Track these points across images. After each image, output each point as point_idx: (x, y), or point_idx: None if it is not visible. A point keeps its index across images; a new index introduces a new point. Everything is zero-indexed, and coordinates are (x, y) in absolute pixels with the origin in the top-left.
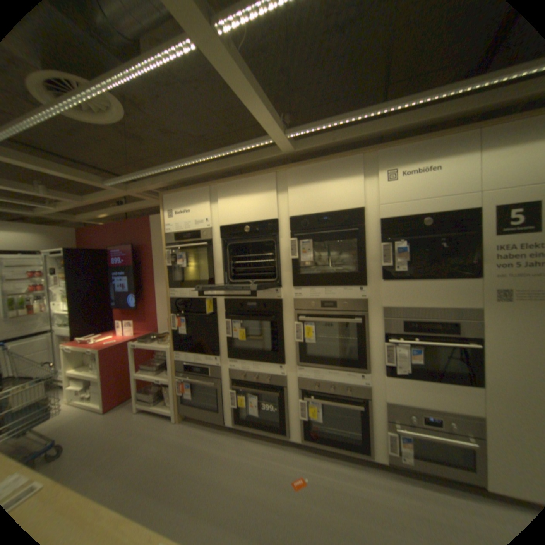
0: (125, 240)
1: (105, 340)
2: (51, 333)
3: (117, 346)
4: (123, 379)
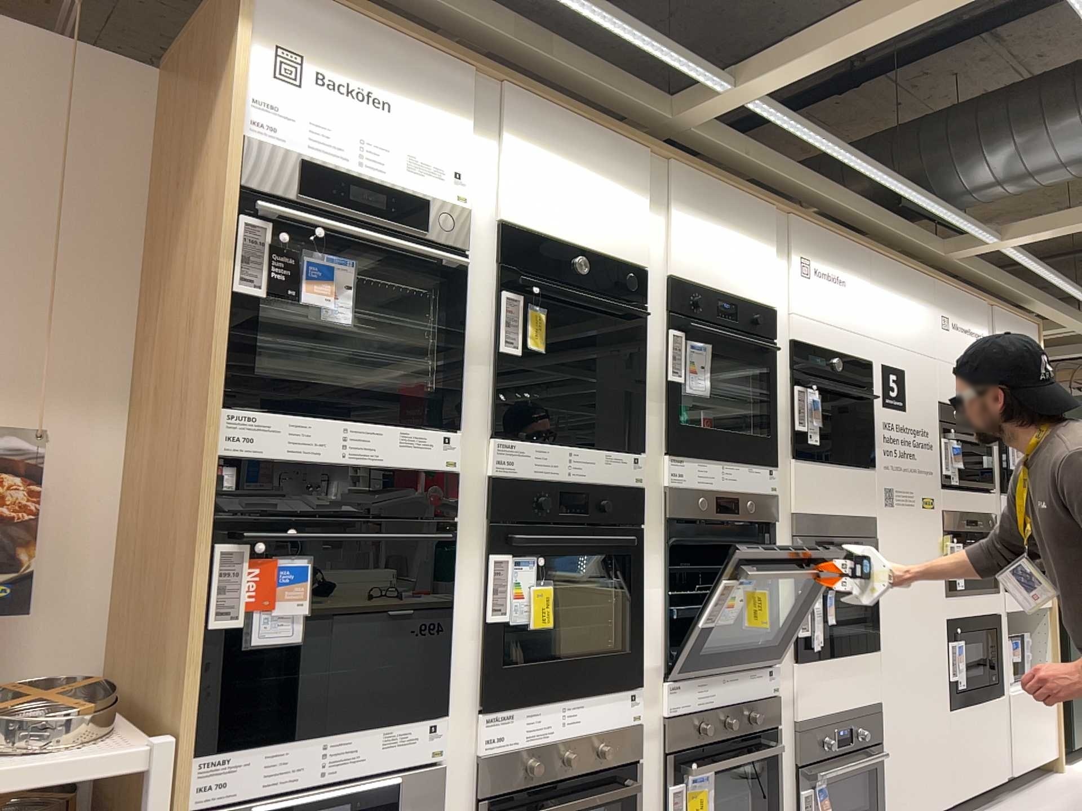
0: None
1: None
2: None
3: None
4: None
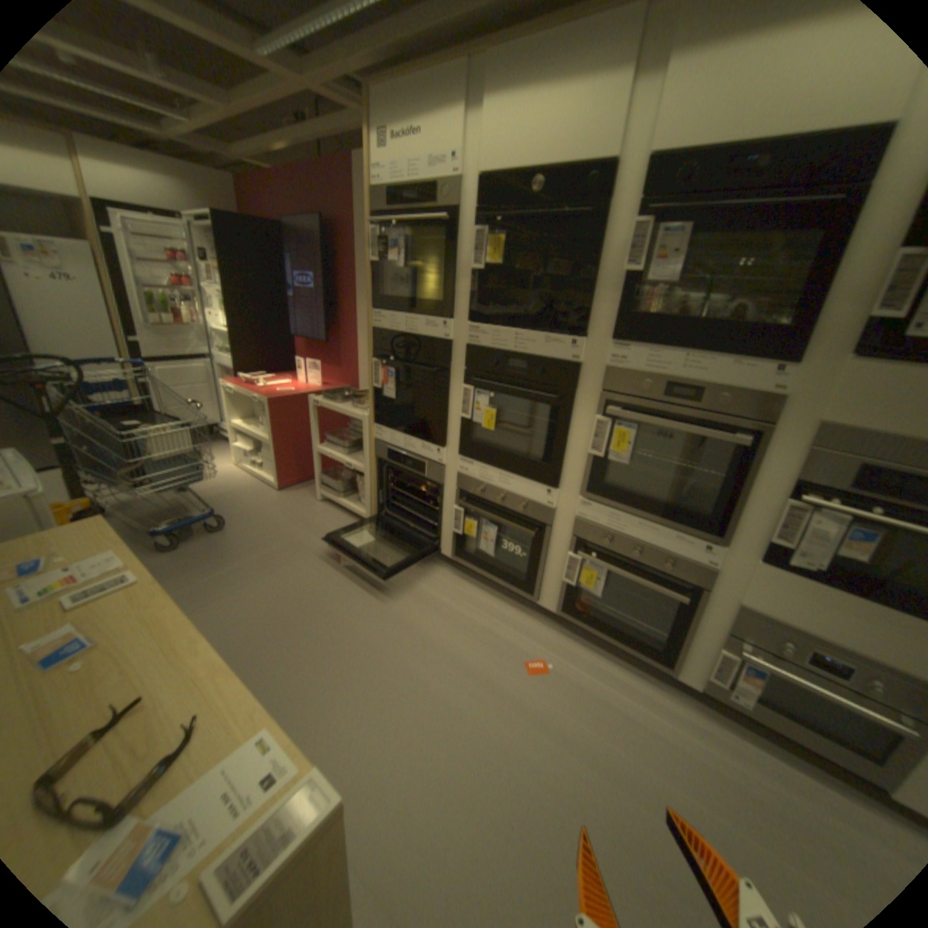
0: (311, 206)
1: (281, 387)
2: (212, 362)
3: (297, 399)
4: (307, 450)
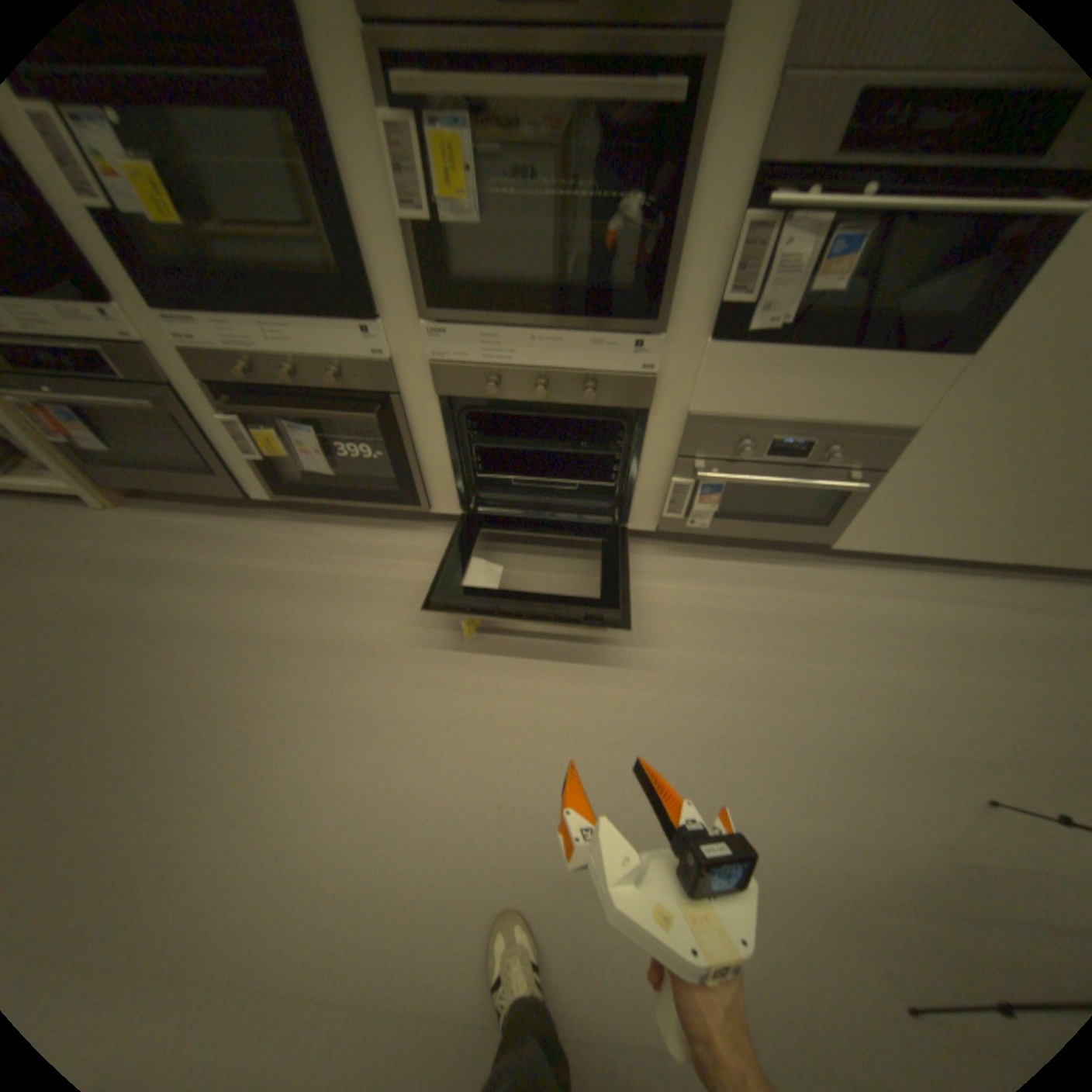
0: None
1: None
2: None
3: None
4: None
